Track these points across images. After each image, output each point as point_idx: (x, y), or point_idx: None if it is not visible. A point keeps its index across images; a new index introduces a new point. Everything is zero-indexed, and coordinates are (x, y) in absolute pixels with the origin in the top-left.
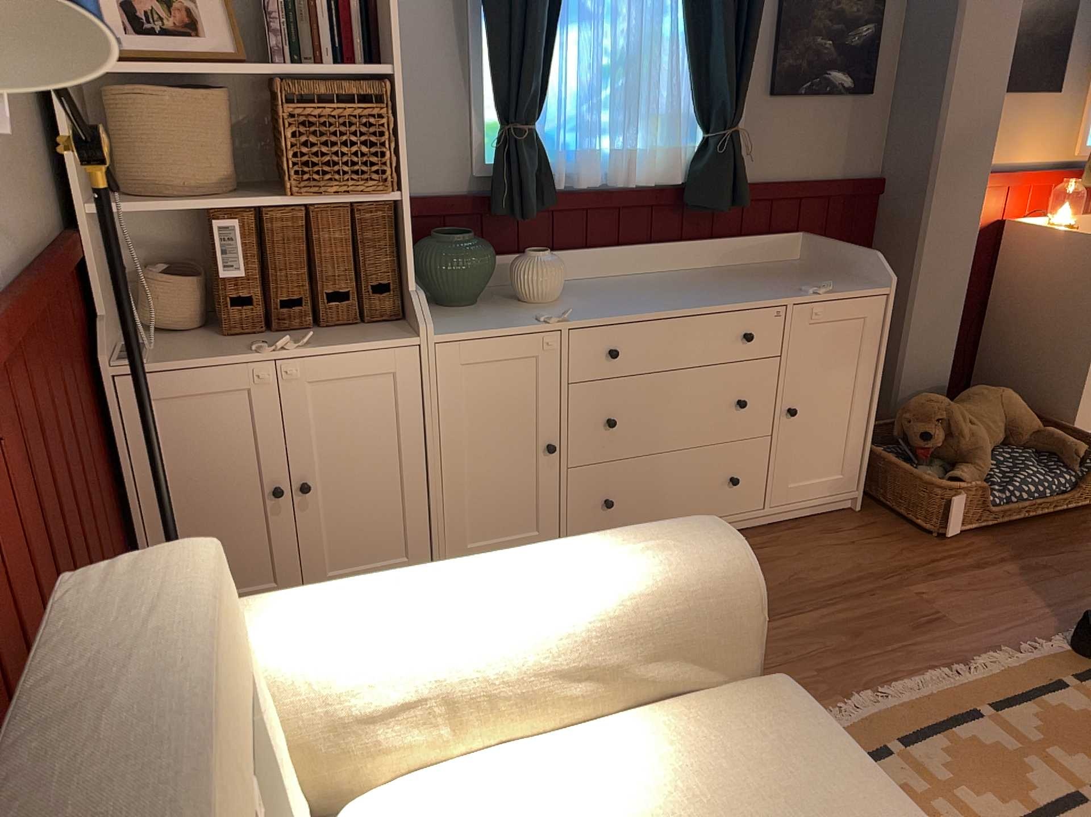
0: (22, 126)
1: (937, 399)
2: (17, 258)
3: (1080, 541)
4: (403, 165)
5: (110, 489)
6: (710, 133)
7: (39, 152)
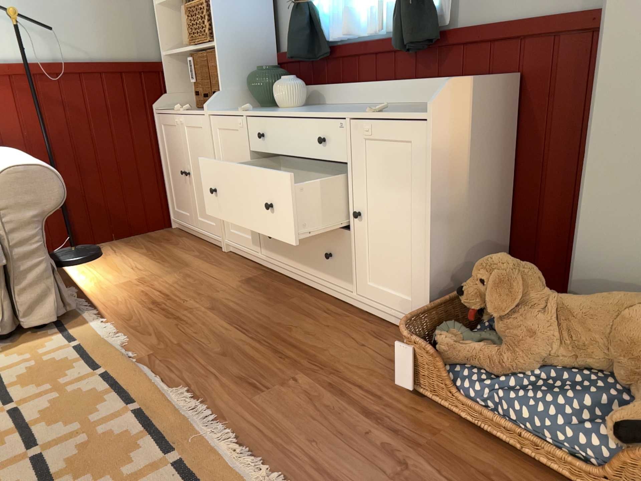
0: (130, 23)
1: (504, 260)
2: (91, 60)
3: None
4: (214, 27)
5: (151, 153)
6: None
7: (148, 33)
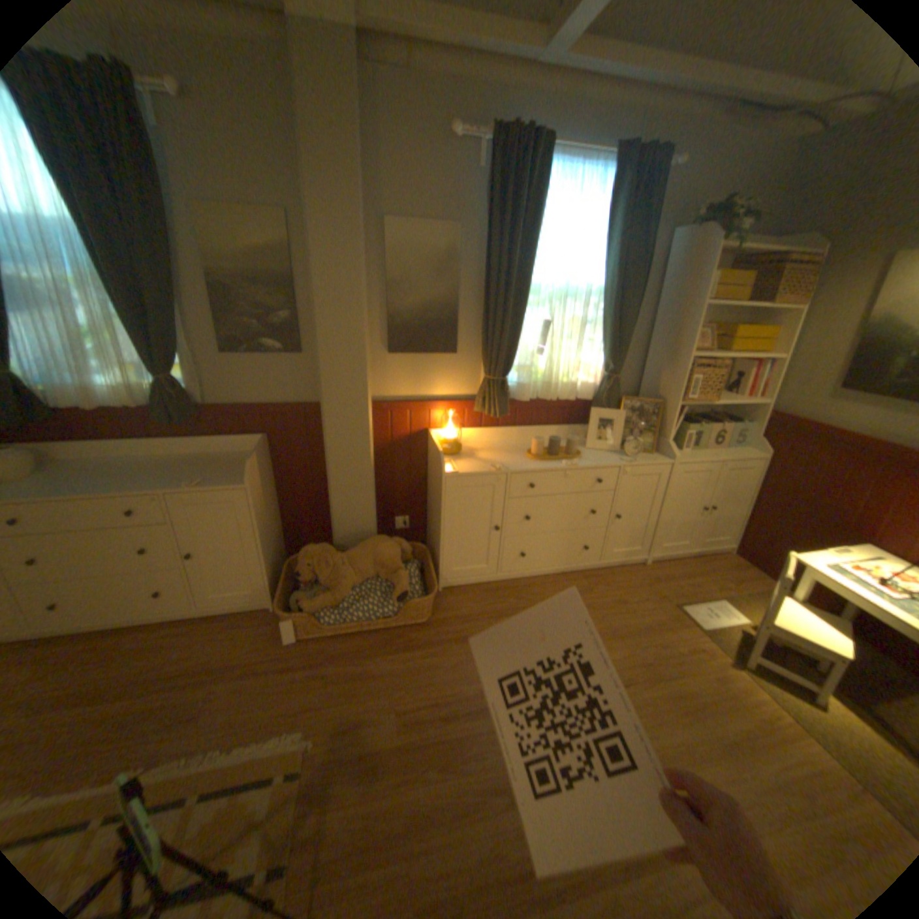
0: None
1: (314, 550)
2: None
3: (374, 657)
4: None
5: None
6: (153, 377)
7: None
